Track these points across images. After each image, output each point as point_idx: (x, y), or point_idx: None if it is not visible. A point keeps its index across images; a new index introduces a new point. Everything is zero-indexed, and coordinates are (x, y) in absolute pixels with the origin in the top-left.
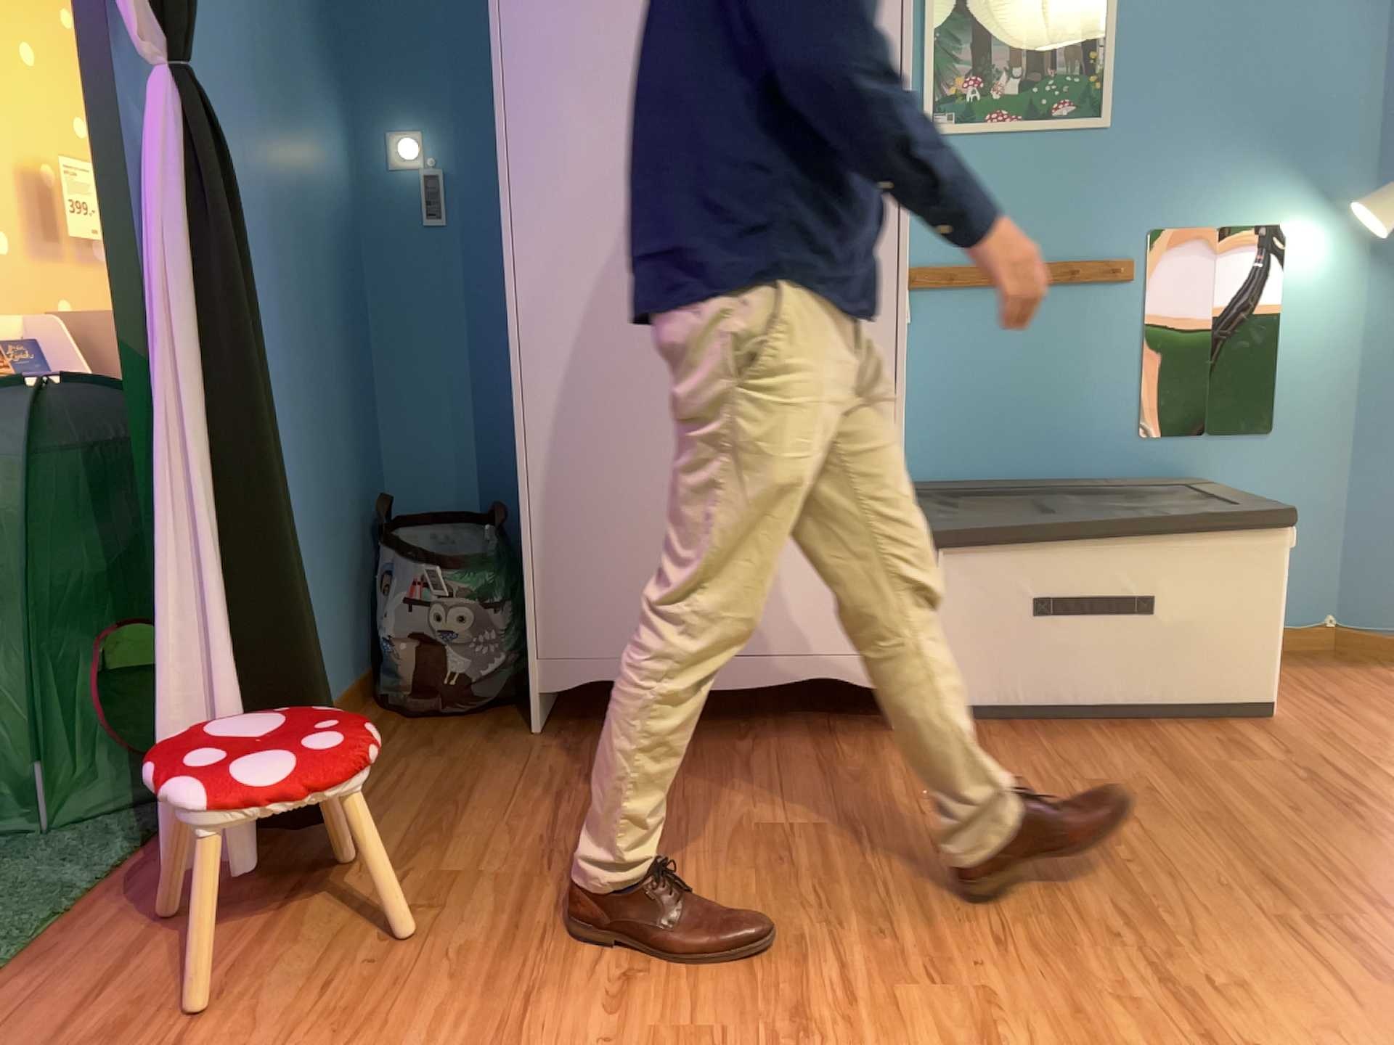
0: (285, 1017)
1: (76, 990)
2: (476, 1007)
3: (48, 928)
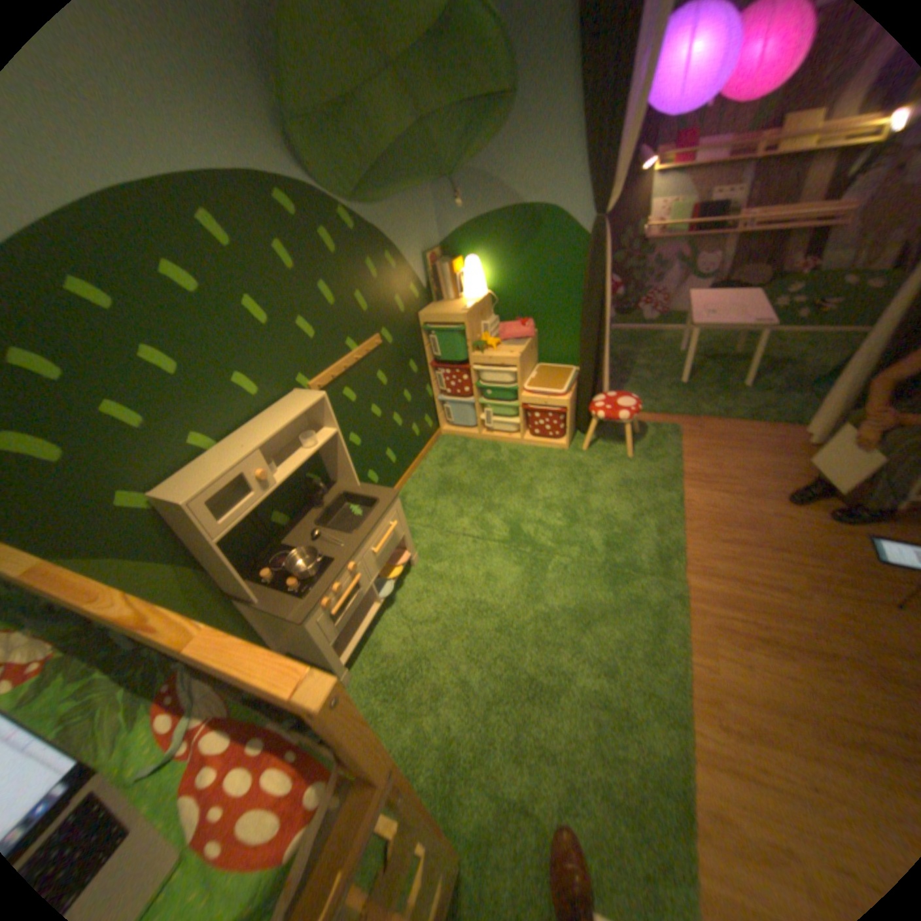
0: (757, 464)
1: (758, 435)
2: (770, 493)
3: (782, 425)
